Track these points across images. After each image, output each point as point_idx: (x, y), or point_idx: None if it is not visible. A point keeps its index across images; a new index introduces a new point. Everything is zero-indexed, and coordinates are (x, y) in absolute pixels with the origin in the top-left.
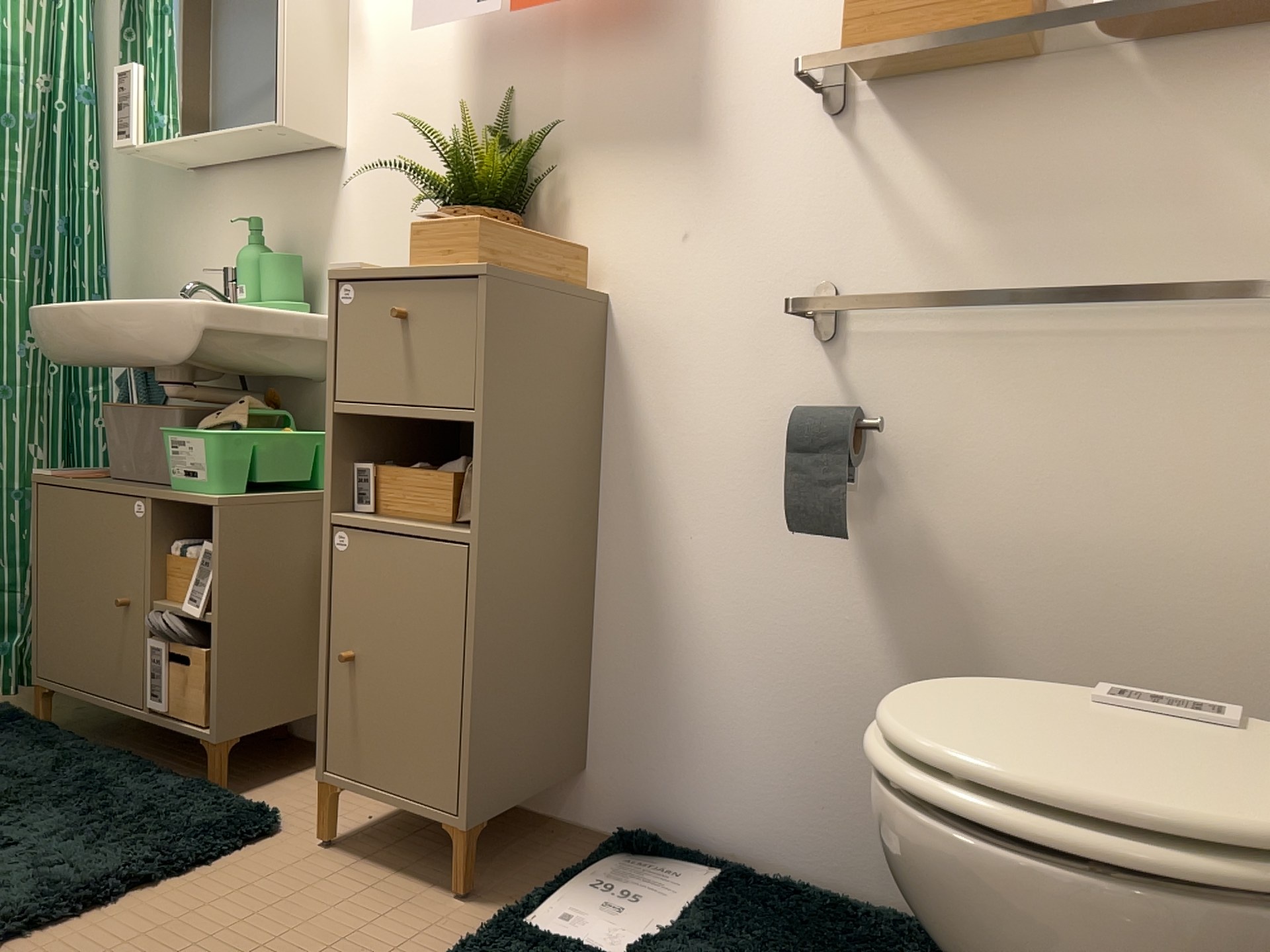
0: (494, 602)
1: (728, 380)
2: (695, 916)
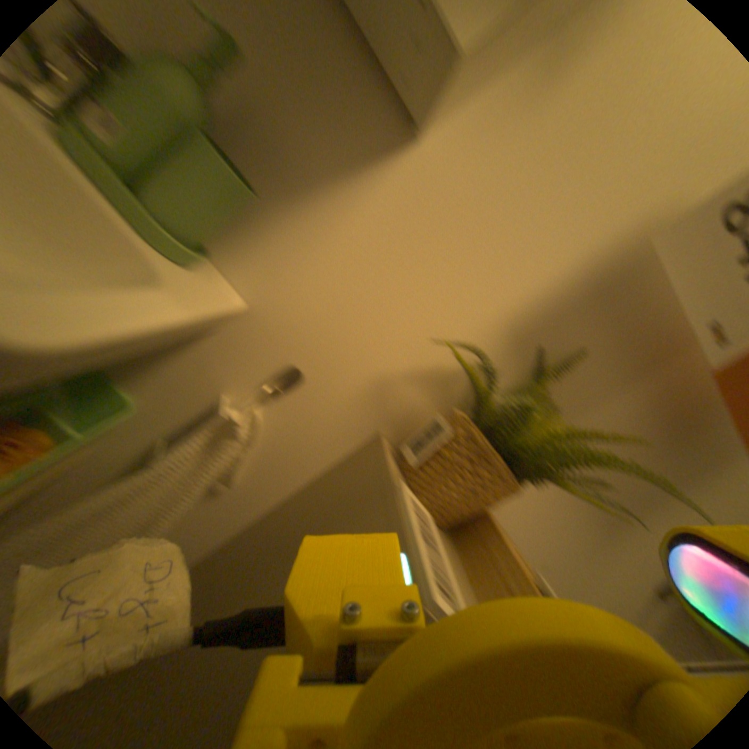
0: None
1: None
2: None
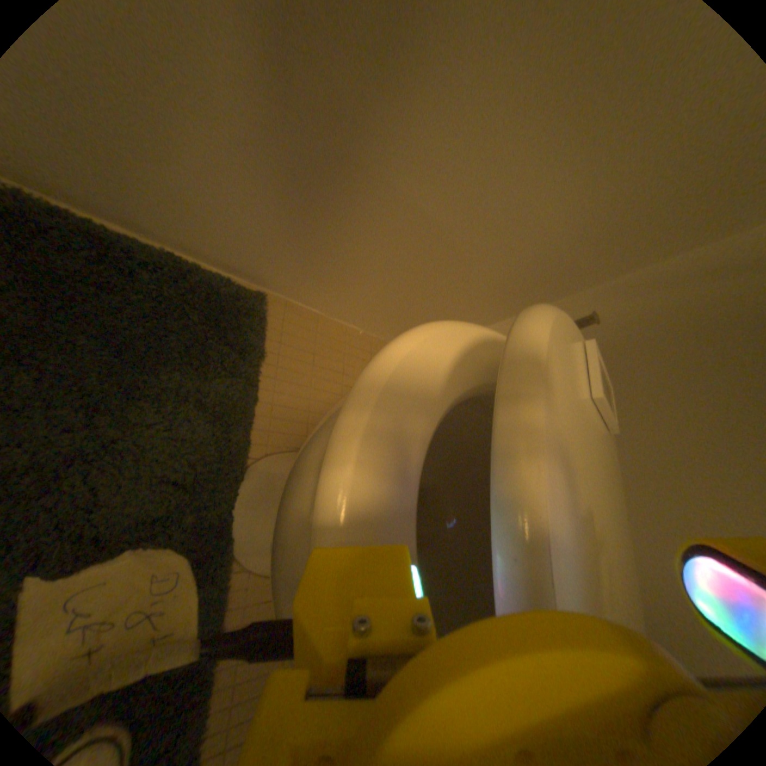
0: None
1: None
2: None
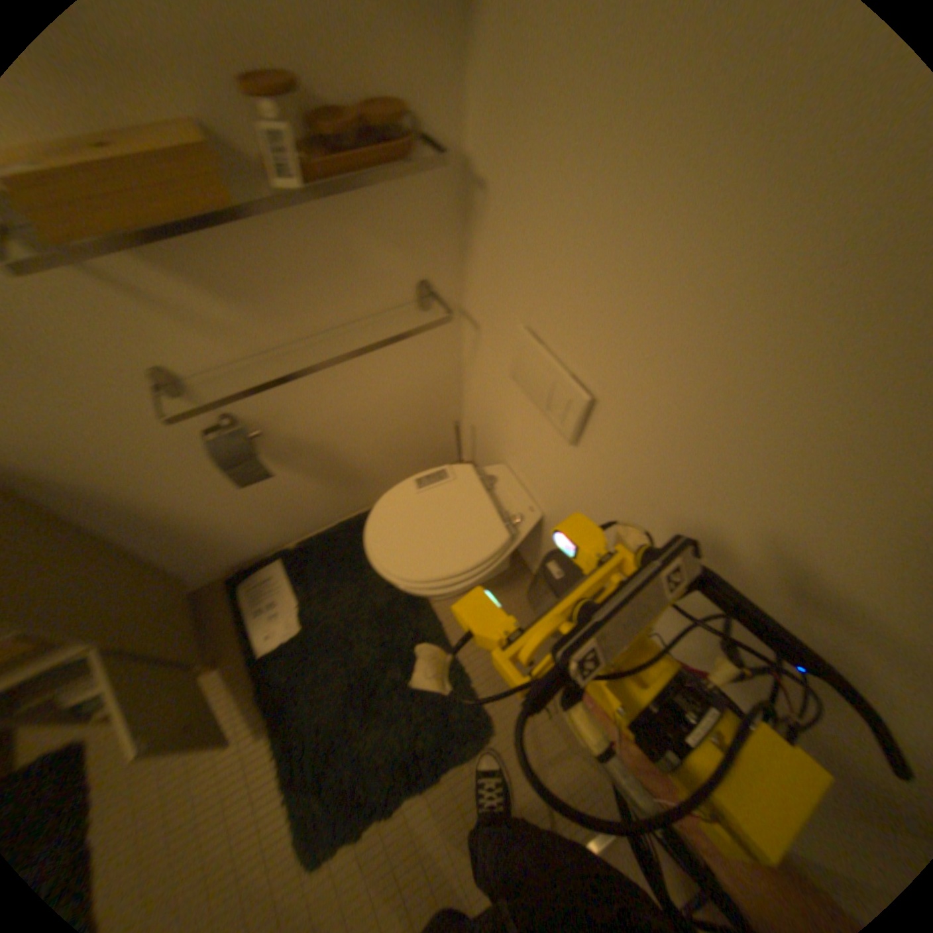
0: (122, 641)
1: (114, 441)
2: (300, 597)
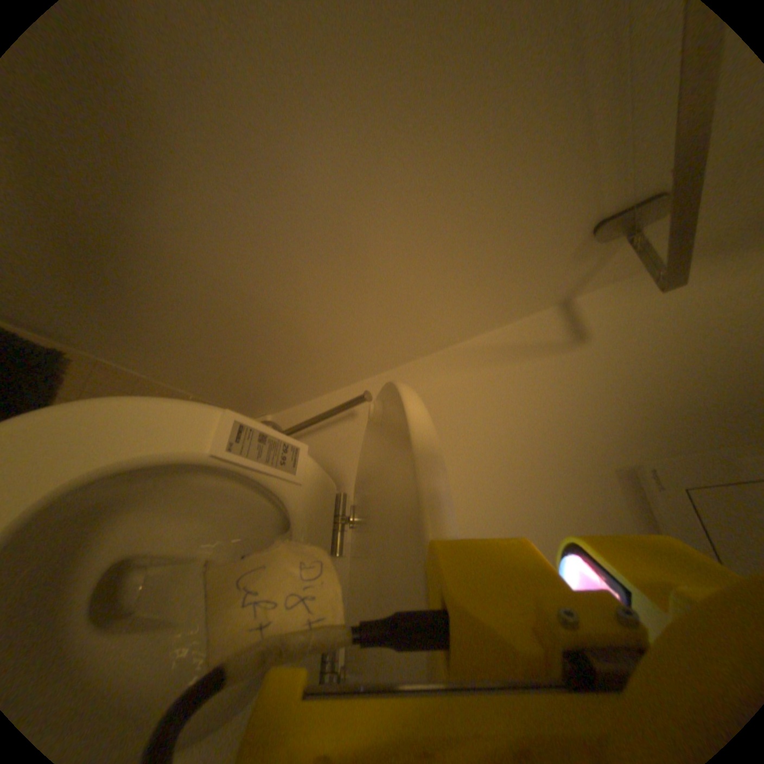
0: None
1: None
2: None
